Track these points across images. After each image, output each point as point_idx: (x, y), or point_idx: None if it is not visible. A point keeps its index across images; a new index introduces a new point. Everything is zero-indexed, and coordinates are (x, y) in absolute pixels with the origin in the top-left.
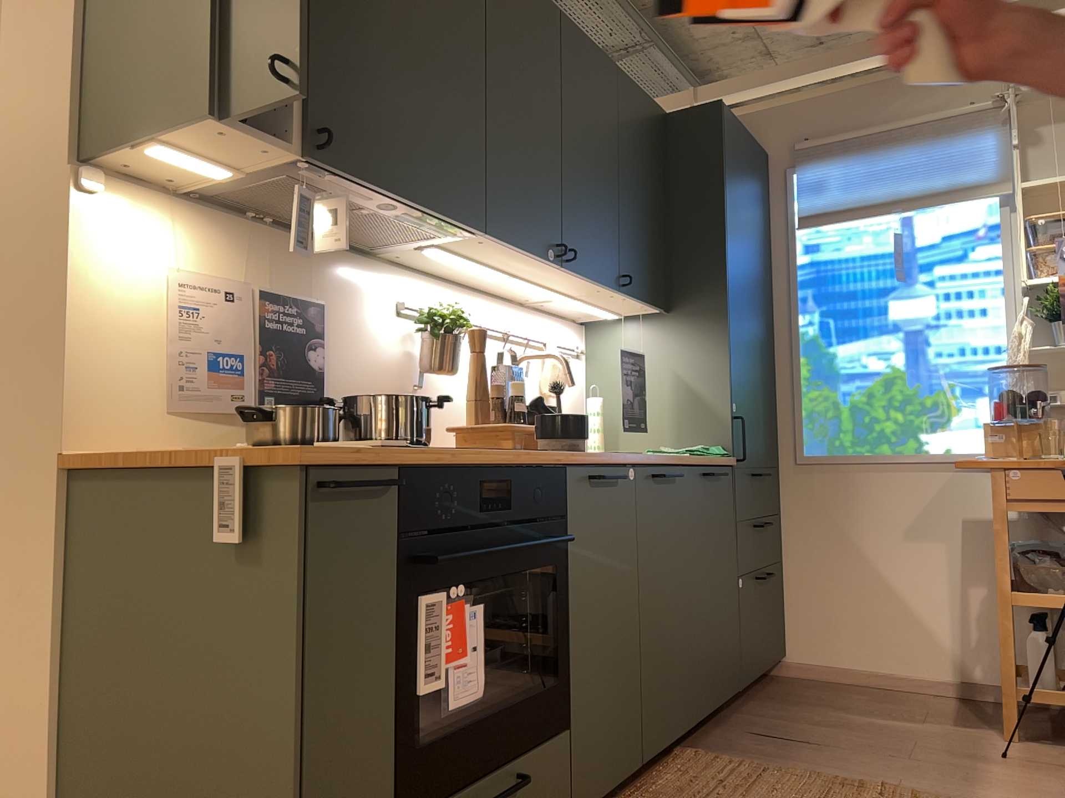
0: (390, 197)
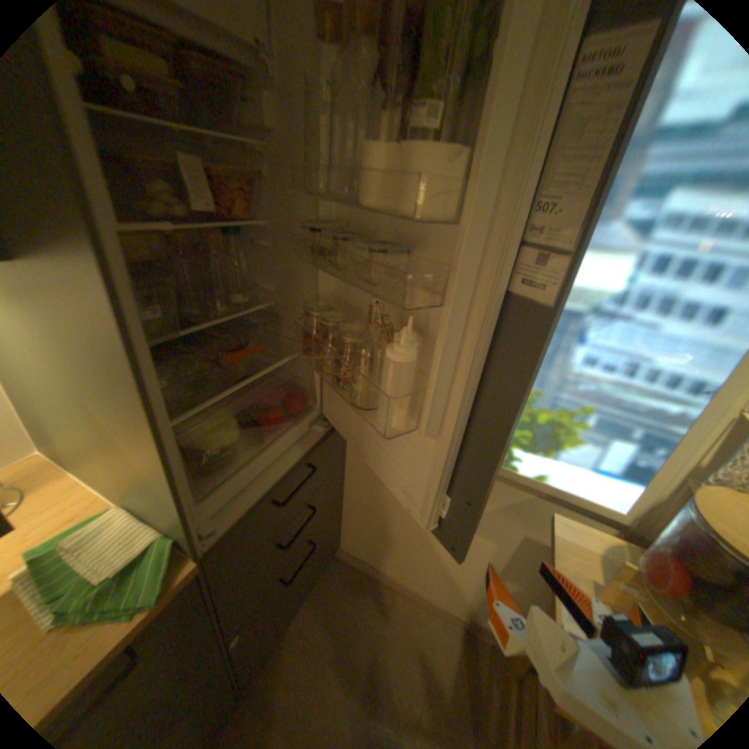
0: None
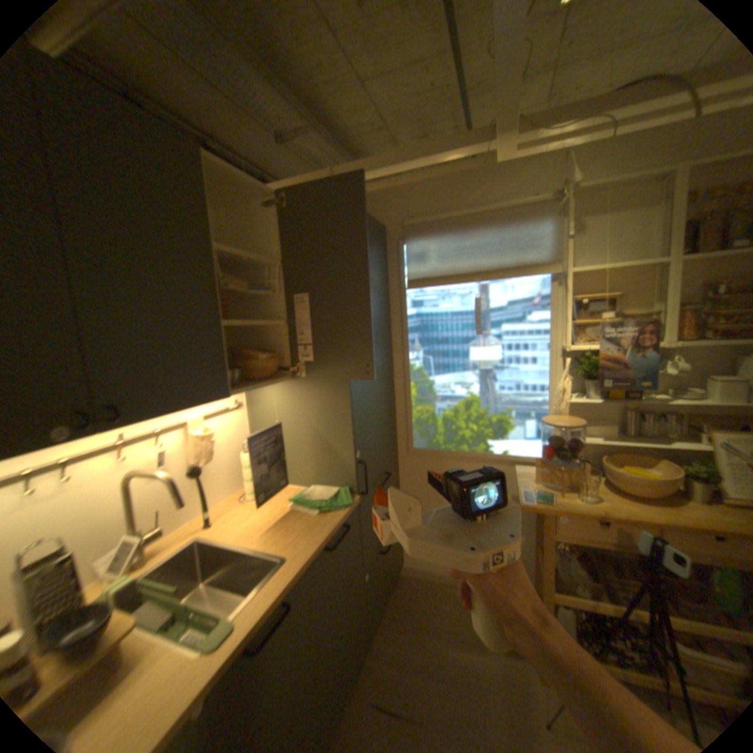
0: None
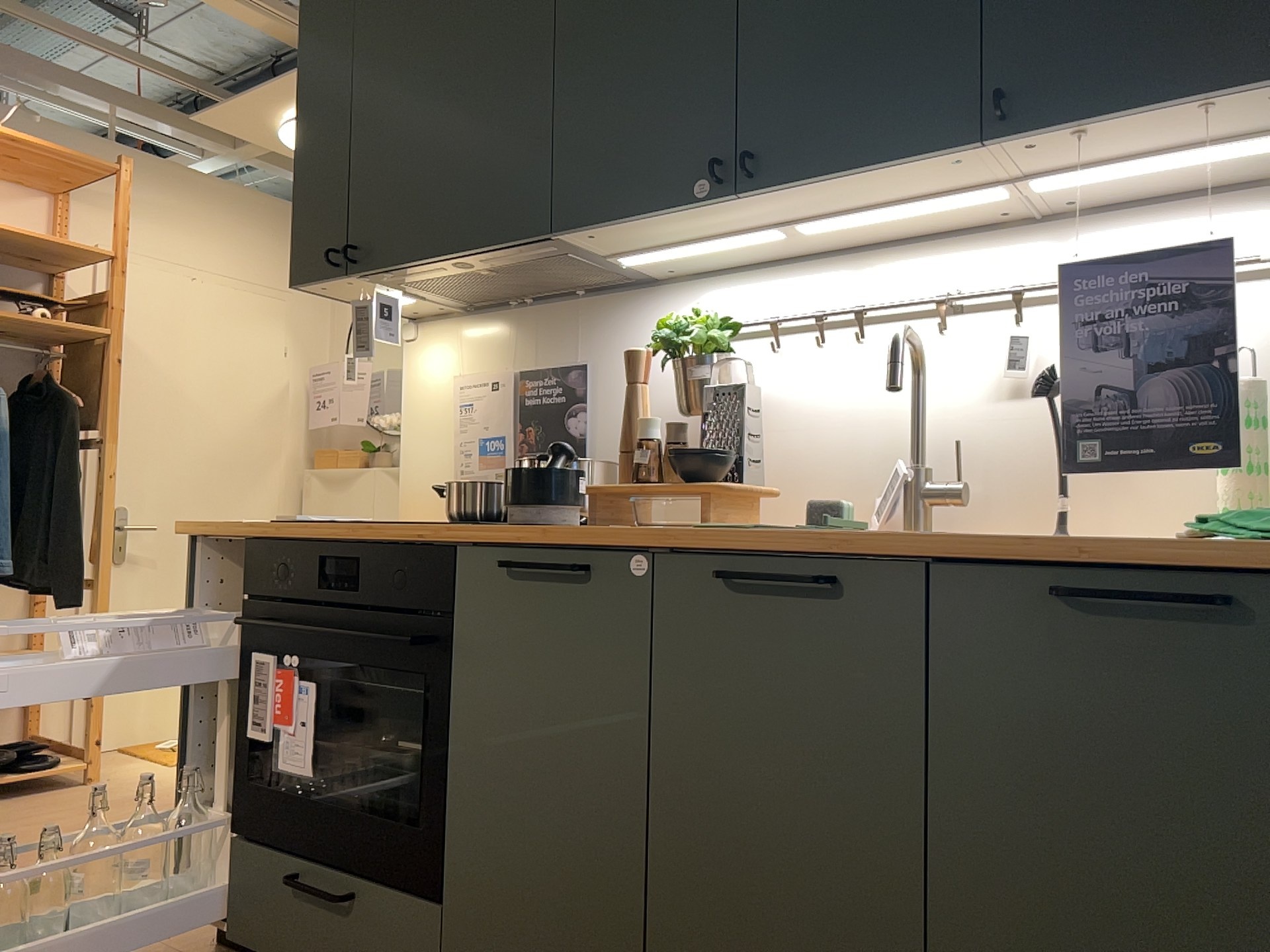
0: (436, 262)
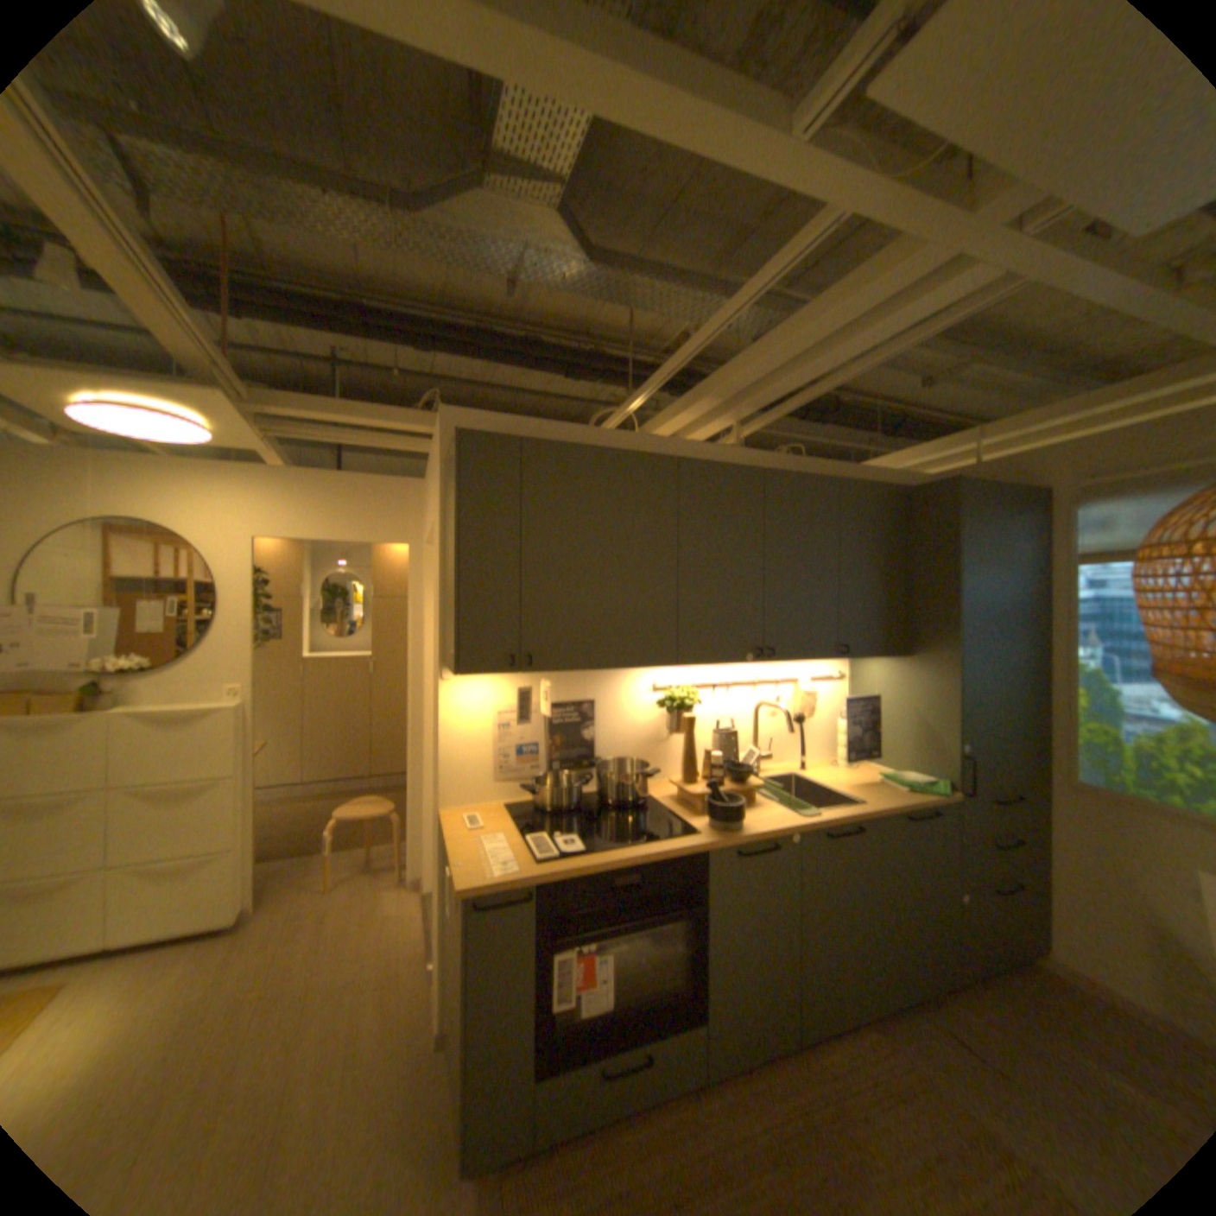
0: (590, 670)
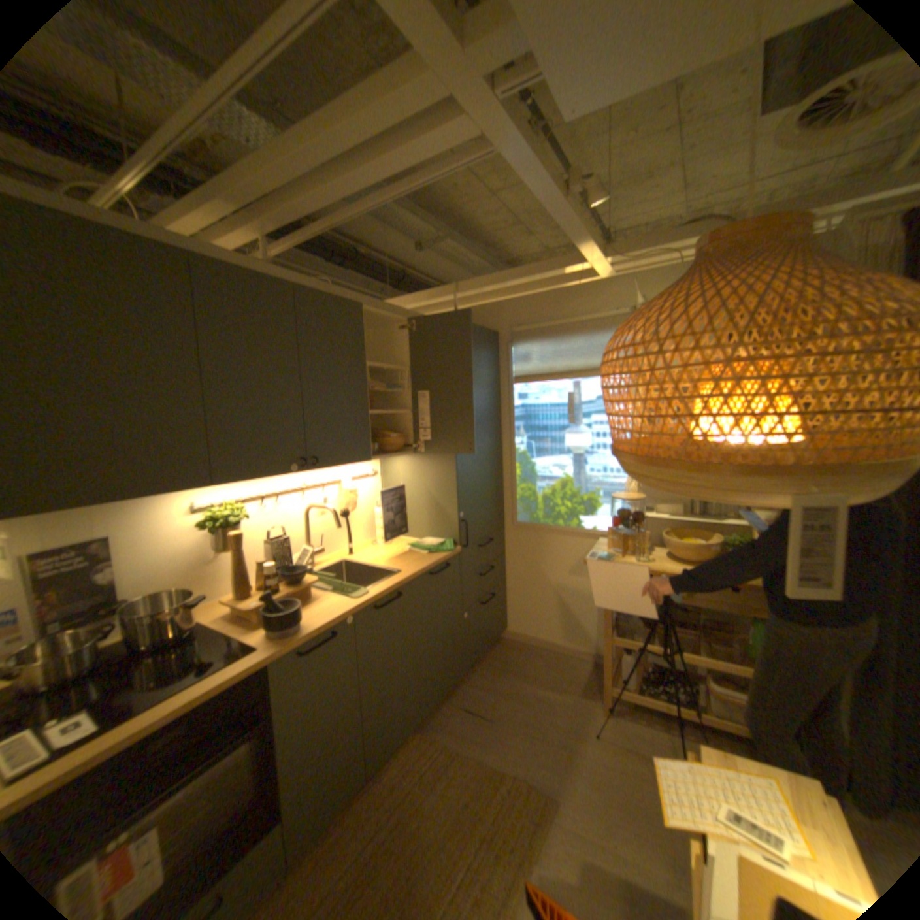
0: (86, 506)
